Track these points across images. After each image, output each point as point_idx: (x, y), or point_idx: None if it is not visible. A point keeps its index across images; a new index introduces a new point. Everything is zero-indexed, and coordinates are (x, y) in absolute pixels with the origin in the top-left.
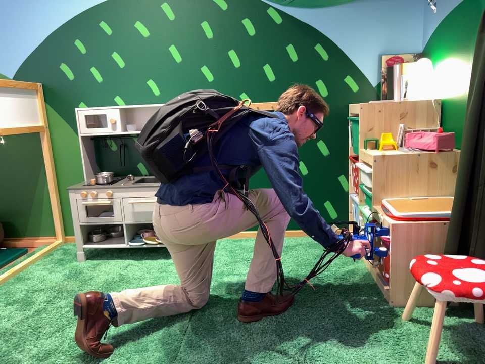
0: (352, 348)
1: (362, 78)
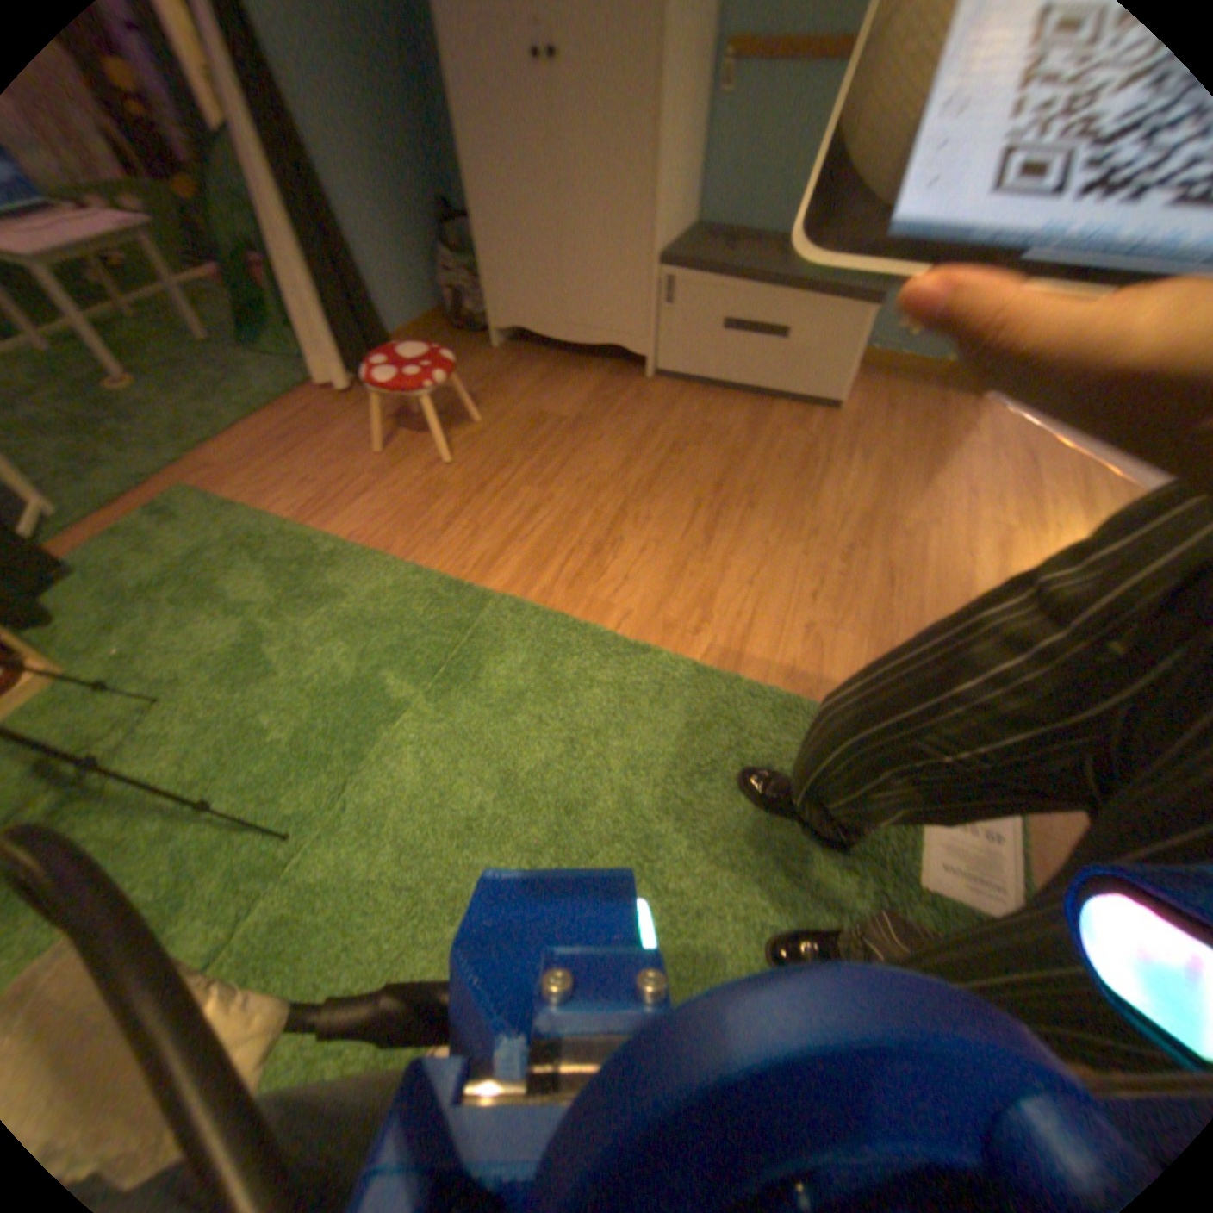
0: (217, 616)
1: None
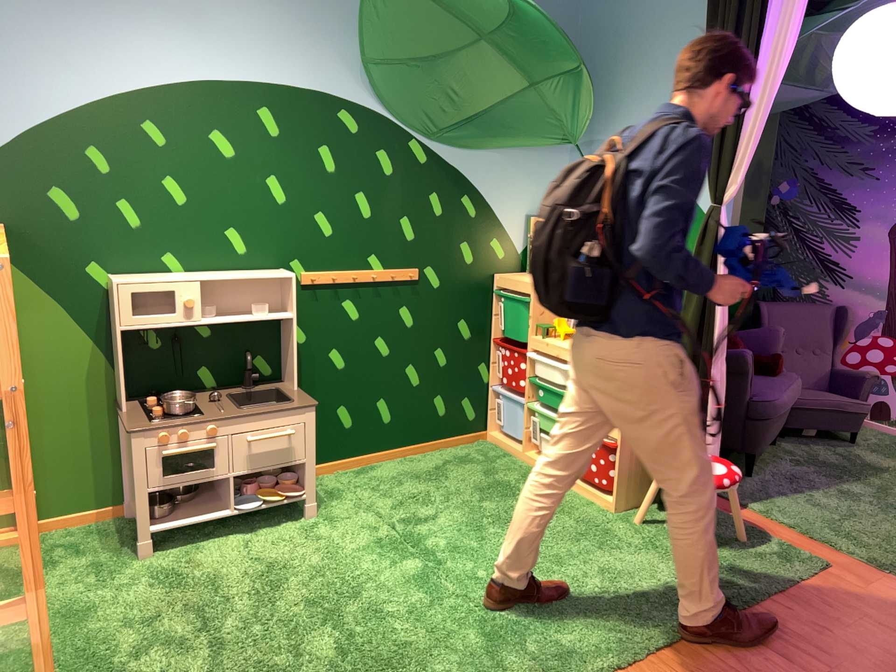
0: (623, 554)
1: (511, 244)
